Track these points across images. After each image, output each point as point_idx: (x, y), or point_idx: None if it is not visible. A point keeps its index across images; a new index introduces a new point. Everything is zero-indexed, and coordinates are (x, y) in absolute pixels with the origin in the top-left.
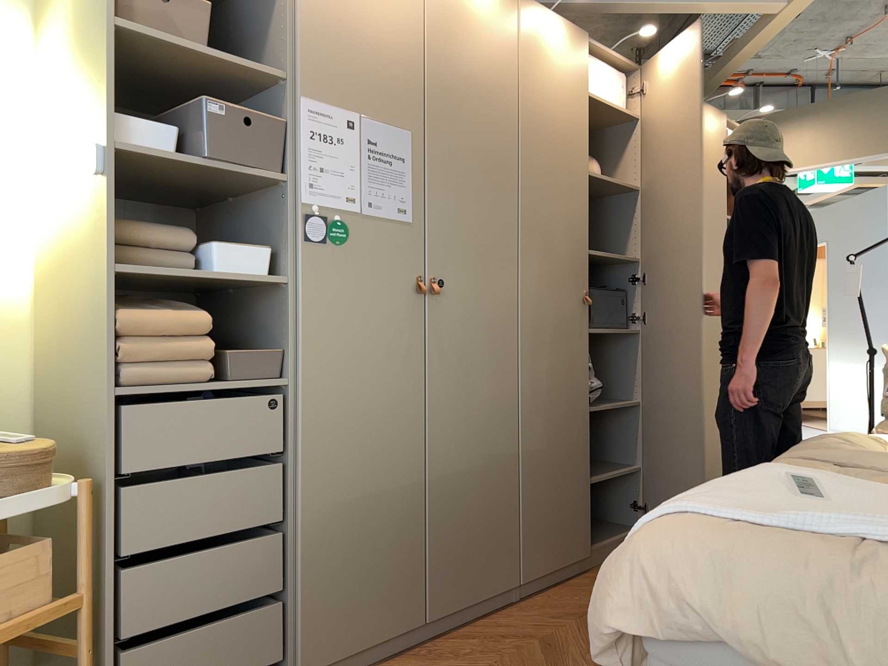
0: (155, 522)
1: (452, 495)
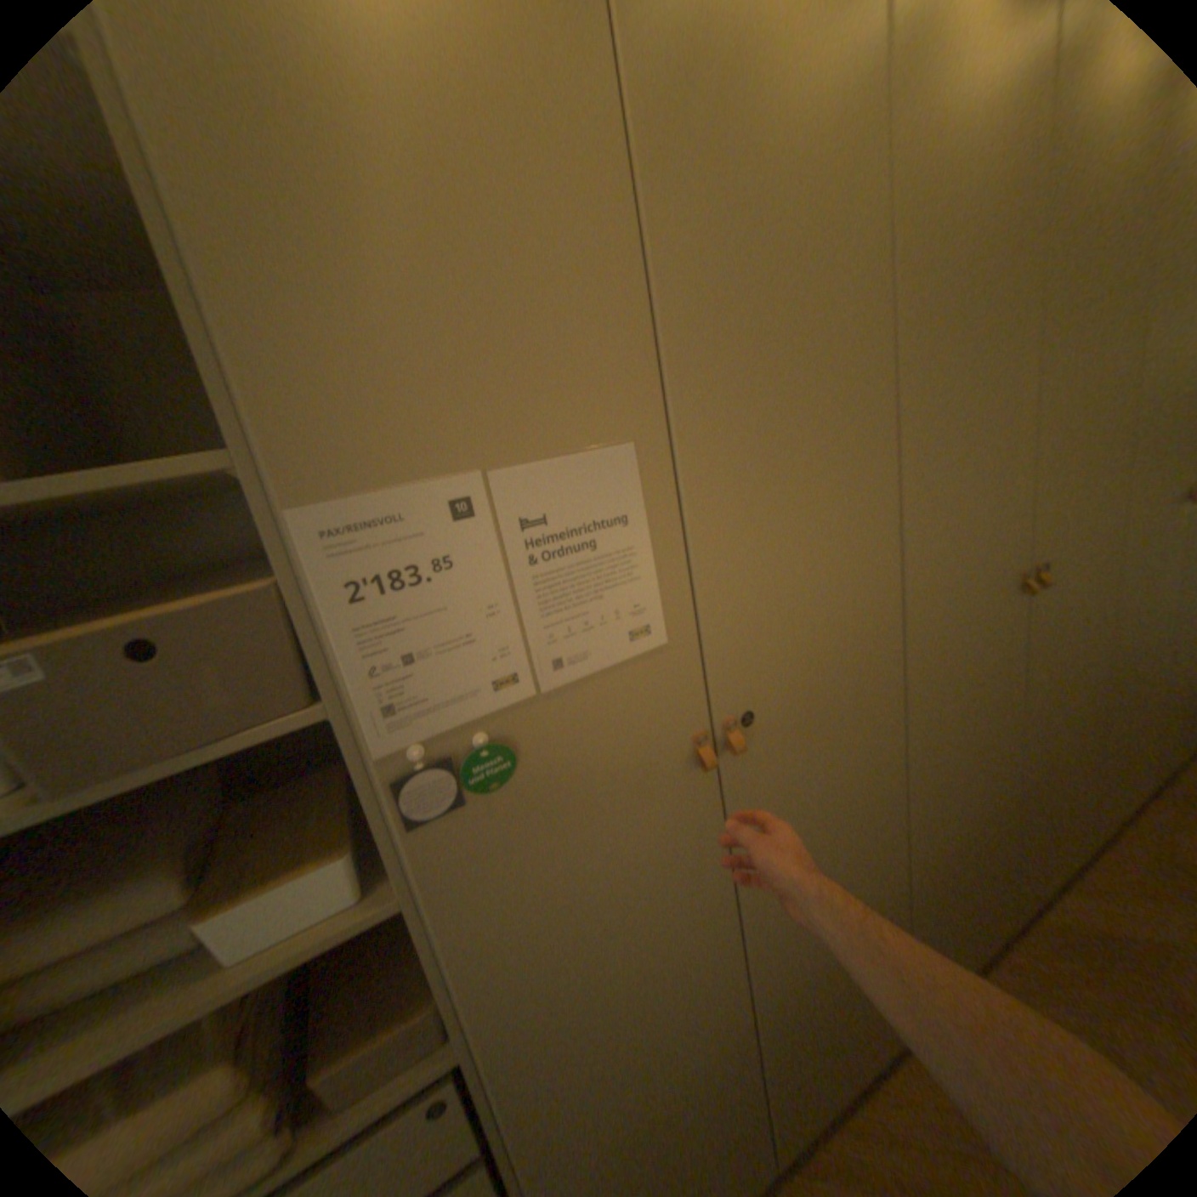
0: None
1: (800, 1008)
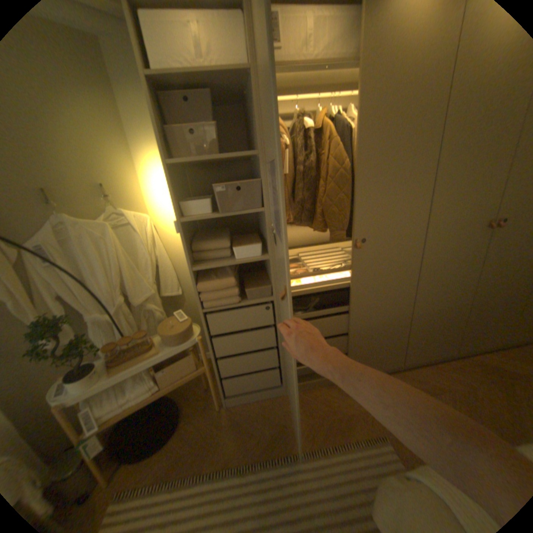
0: (226, 347)
1: (363, 334)
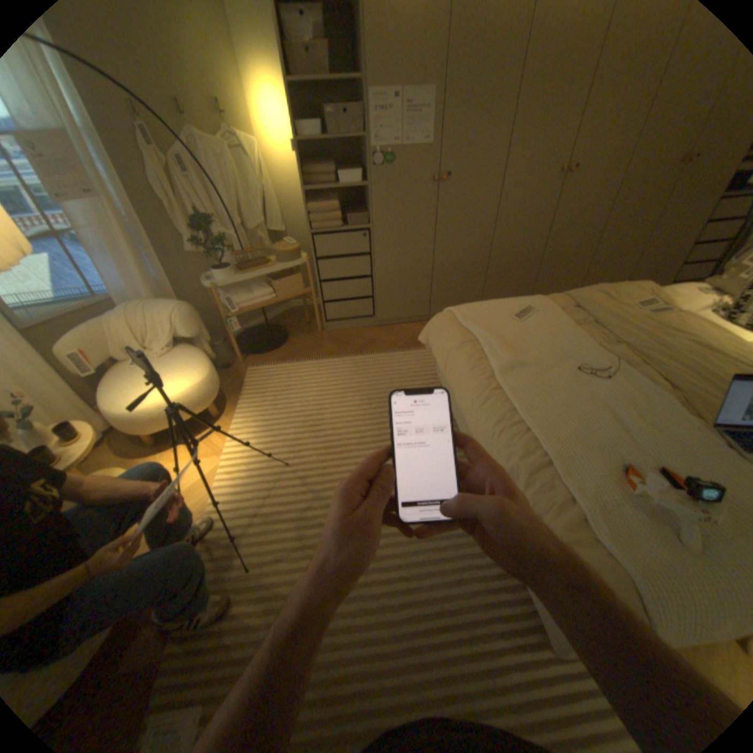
0: (329, 271)
1: (445, 272)
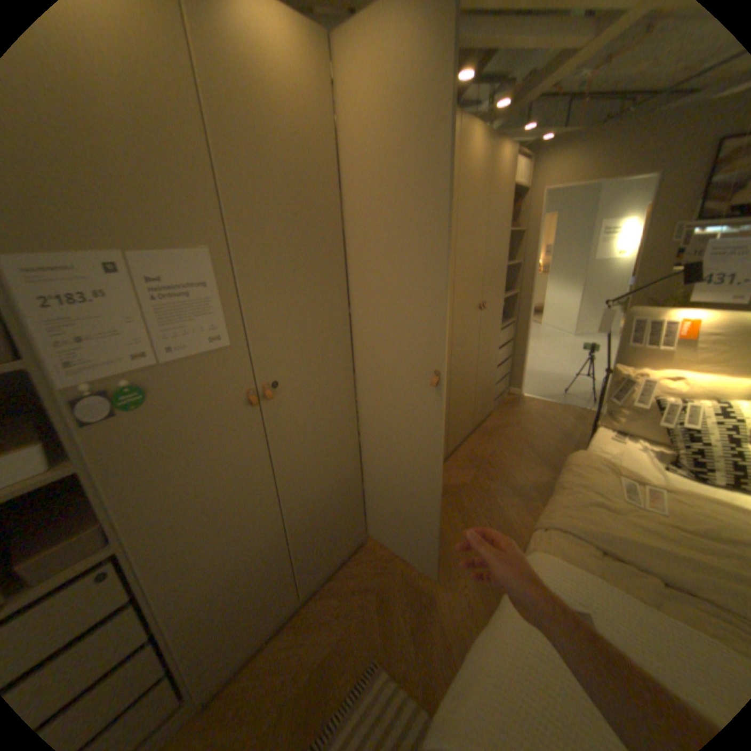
0: None
1: (308, 523)
